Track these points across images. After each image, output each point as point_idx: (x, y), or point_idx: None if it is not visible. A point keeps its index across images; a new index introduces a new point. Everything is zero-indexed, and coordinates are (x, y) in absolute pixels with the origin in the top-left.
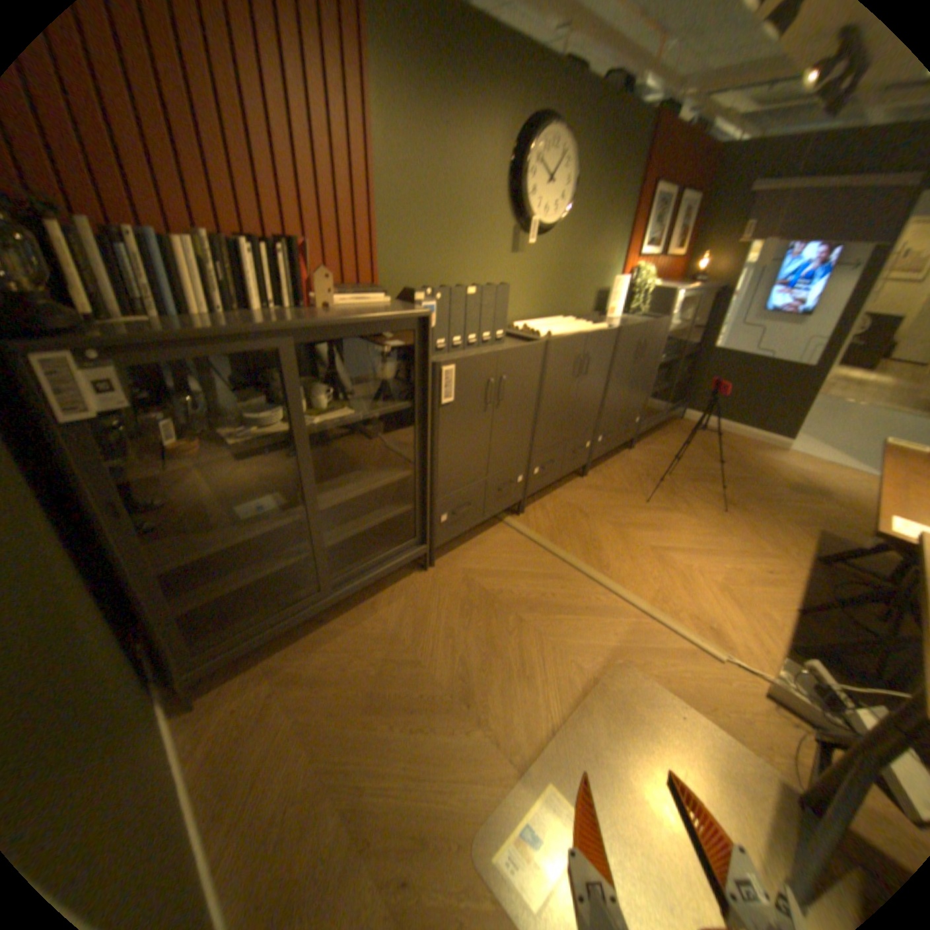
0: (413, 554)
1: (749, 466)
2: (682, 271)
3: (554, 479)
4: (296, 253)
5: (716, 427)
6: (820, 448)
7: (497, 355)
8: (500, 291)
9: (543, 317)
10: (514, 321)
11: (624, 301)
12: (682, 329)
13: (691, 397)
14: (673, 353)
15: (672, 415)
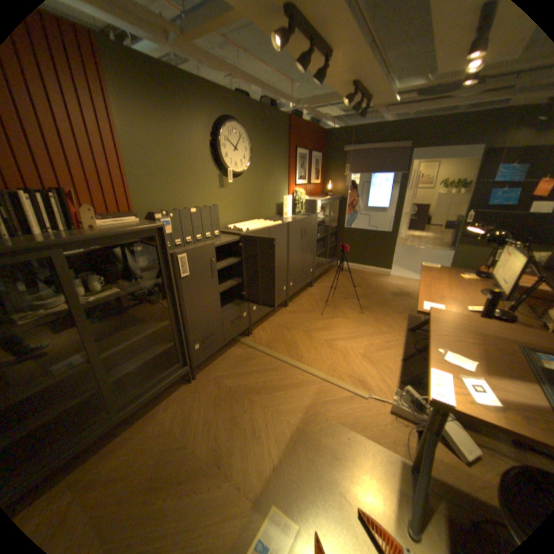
0: (178, 374)
1: (371, 287)
2: (320, 191)
3: (267, 311)
4: (67, 198)
5: (354, 268)
6: (403, 272)
7: (214, 245)
8: (213, 209)
9: (246, 221)
10: (228, 225)
11: (291, 209)
12: (324, 220)
13: (339, 254)
14: (323, 233)
15: (330, 265)
